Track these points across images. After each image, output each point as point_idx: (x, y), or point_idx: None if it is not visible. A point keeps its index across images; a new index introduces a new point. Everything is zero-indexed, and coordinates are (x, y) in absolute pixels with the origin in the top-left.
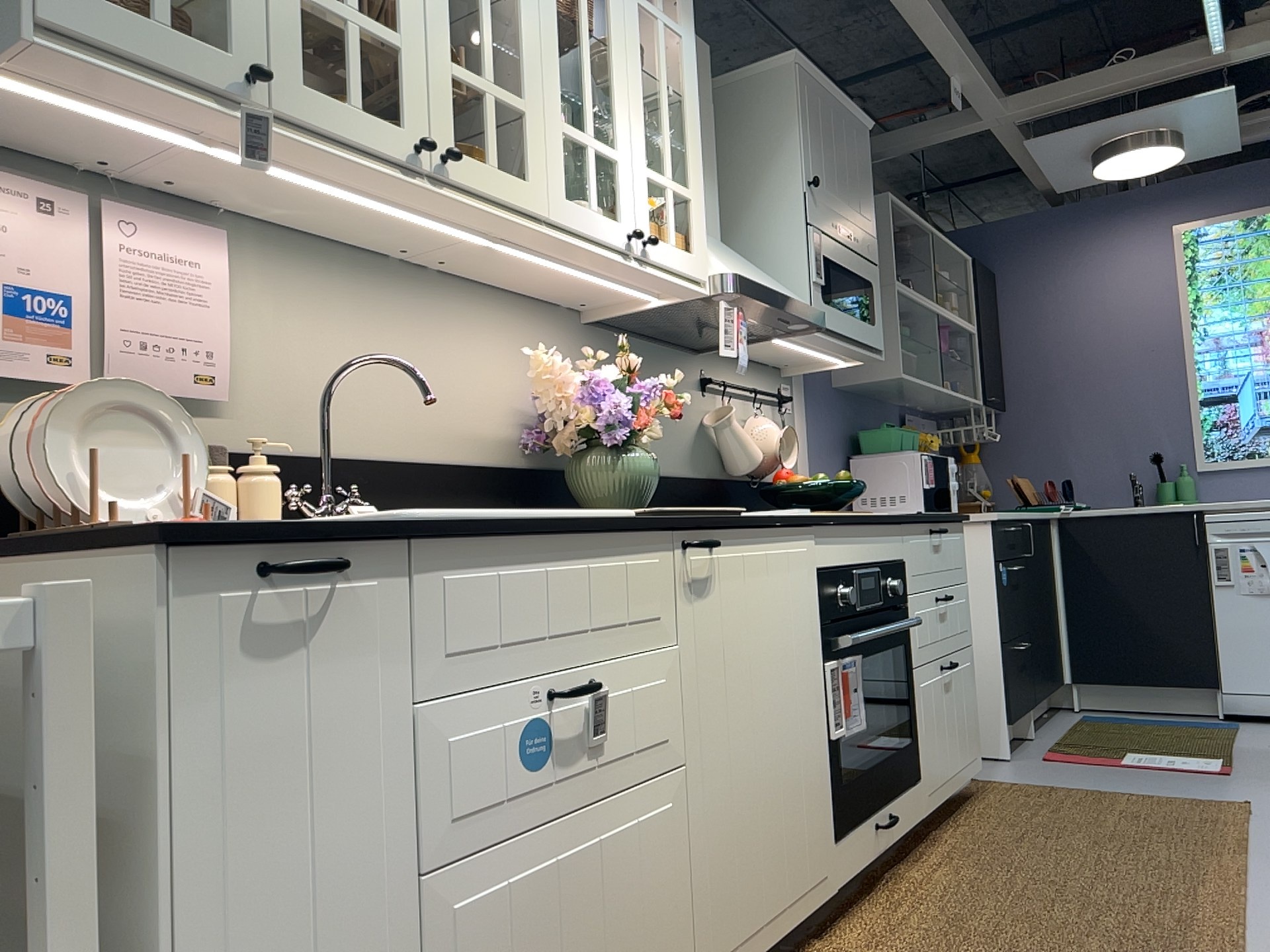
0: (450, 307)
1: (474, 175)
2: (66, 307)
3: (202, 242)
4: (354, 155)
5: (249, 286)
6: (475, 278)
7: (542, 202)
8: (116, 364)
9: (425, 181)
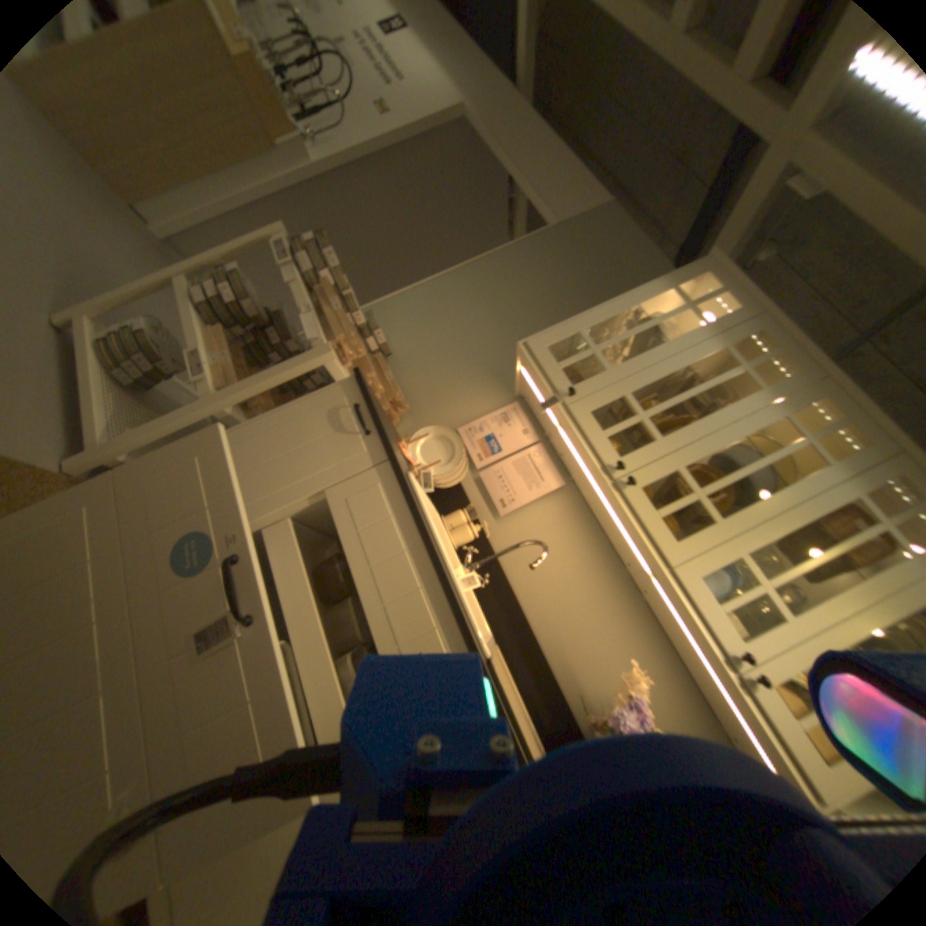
0: (632, 622)
1: (640, 507)
2: (496, 454)
3: (551, 481)
4: (585, 448)
5: (553, 510)
6: (663, 631)
7: (675, 561)
8: (487, 475)
9: (608, 485)
